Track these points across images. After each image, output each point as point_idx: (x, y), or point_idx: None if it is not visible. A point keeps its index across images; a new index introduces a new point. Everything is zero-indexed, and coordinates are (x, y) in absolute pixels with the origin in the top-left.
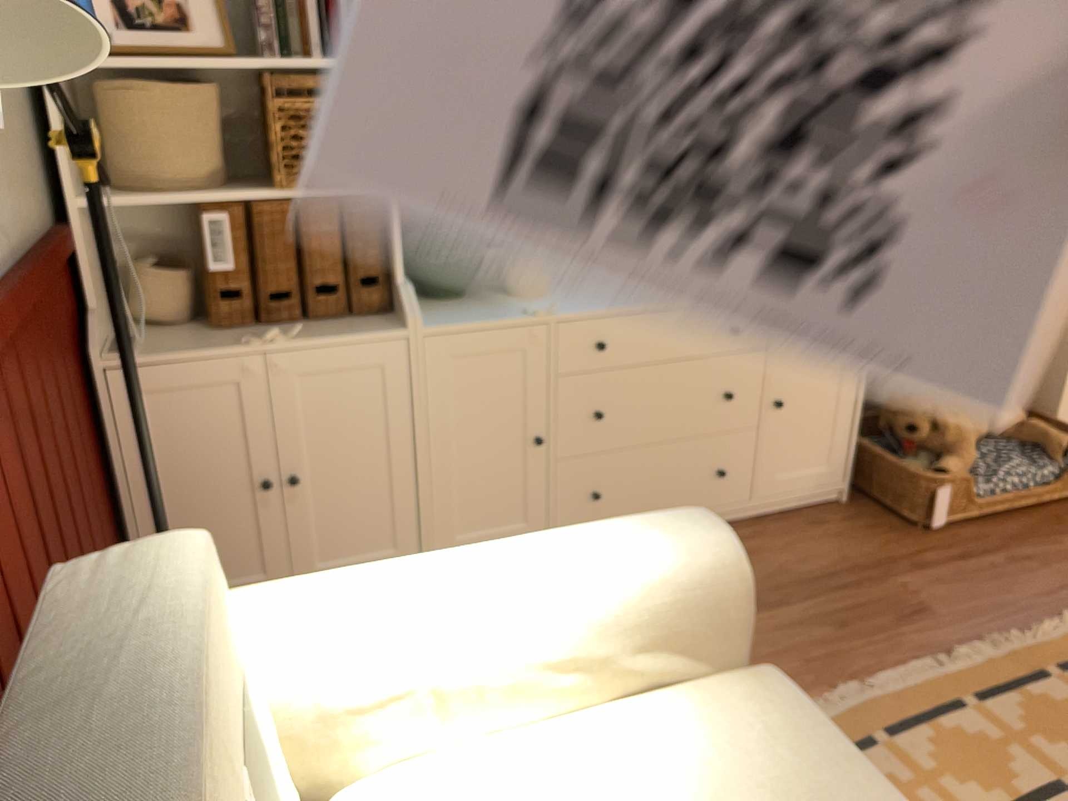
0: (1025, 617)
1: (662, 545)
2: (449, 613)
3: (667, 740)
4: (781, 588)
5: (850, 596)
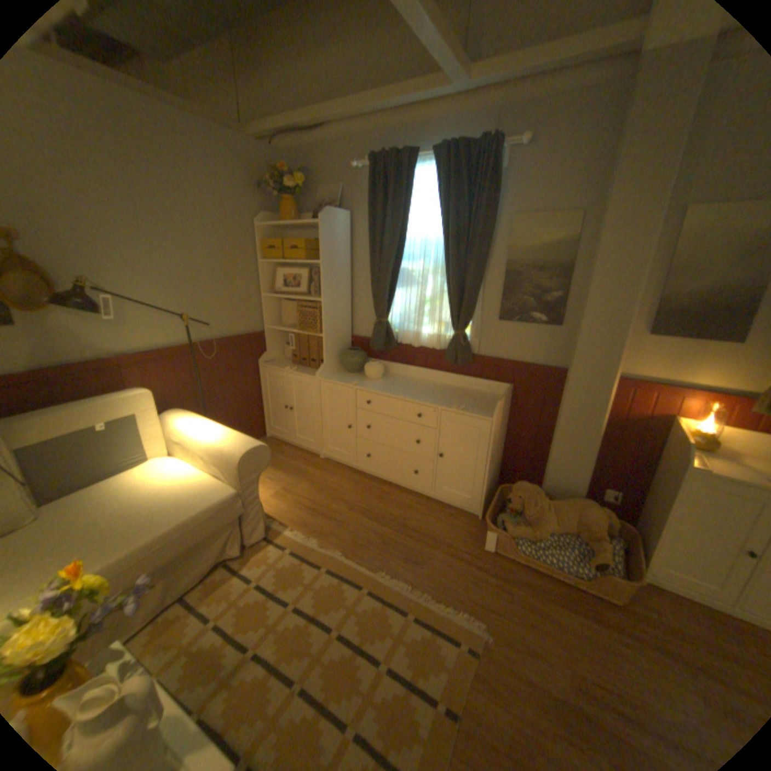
0: (449, 601)
1: (234, 445)
2: (193, 433)
3: (194, 484)
4: (393, 522)
5: (407, 541)
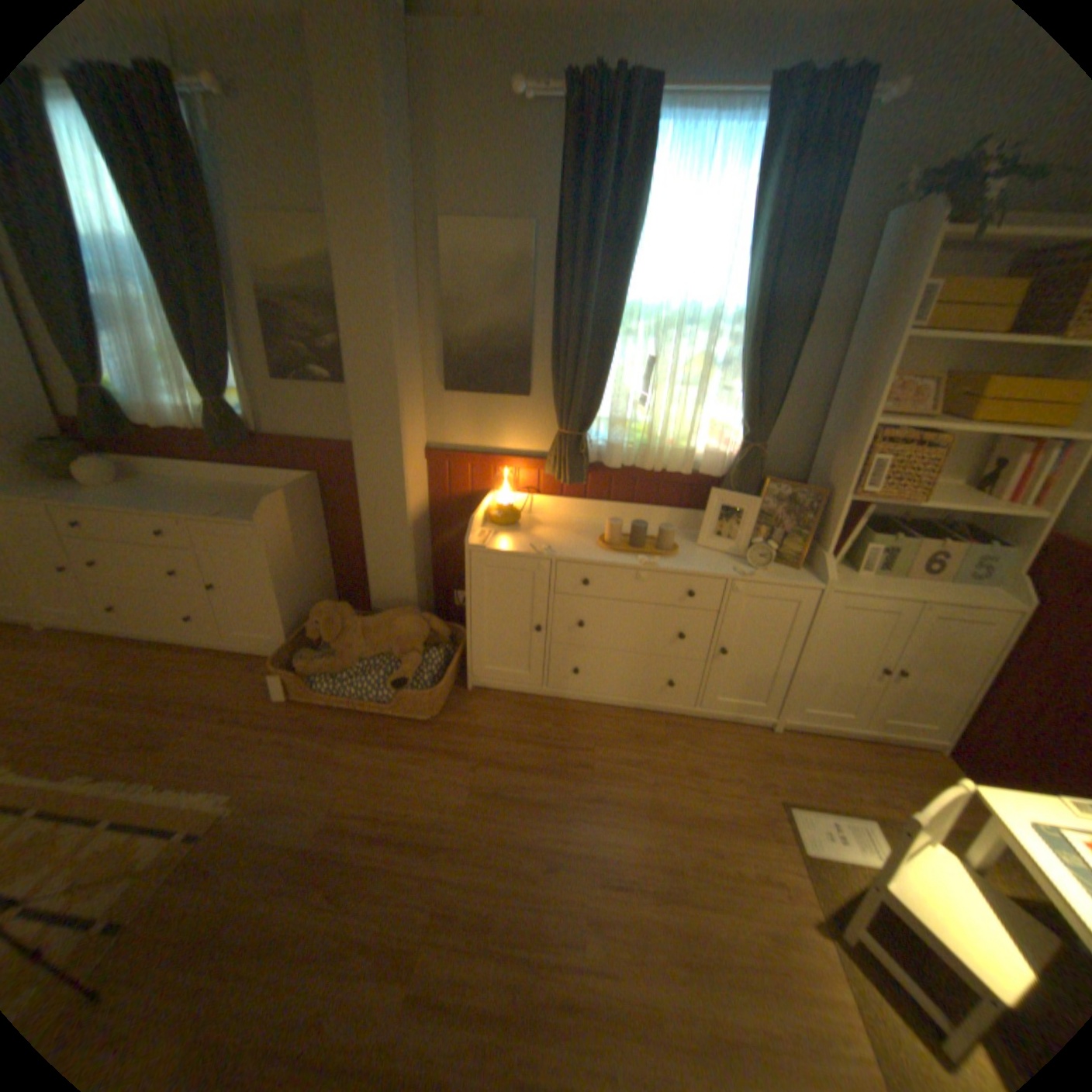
0: (186, 782)
1: None
2: None
3: None
4: (139, 699)
5: (153, 720)
